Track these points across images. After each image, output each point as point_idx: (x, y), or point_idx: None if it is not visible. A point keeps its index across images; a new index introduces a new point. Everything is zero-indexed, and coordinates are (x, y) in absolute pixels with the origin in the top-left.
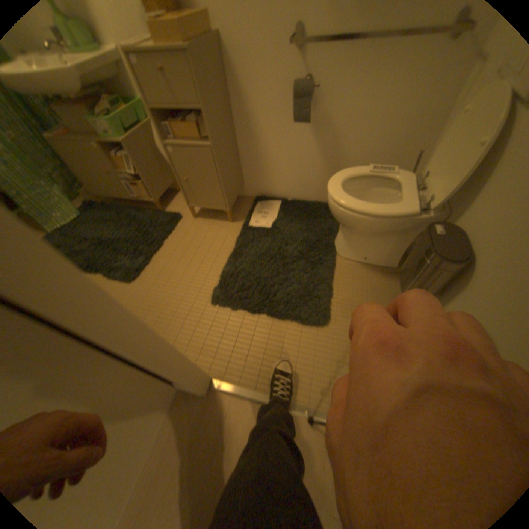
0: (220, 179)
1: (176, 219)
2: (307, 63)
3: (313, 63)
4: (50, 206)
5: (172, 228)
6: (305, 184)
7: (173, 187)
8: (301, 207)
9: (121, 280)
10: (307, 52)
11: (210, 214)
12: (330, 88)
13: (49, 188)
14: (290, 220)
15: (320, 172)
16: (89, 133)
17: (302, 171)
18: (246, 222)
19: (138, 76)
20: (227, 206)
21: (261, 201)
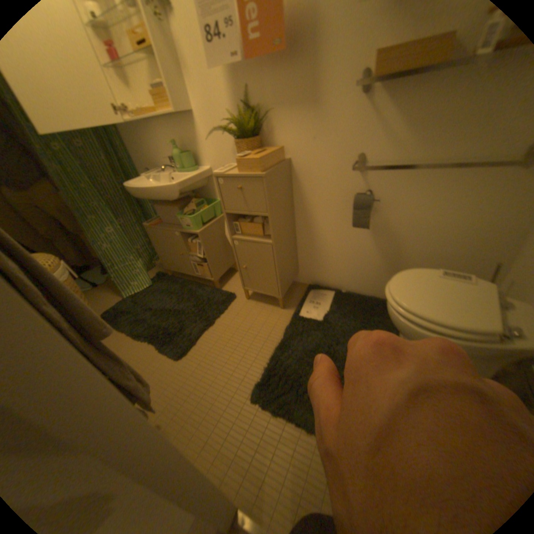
0: (276, 270)
1: (230, 297)
2: (368, 181)
3: (373, 181)
4: (132, 275)
5: (226, 307)
6: (361, 278)
7: (233, 266)
8: (356, 301)
9: (171, 354)
10: (369, 173)
11: (263, 296)
12: (390, 201)
13: (135, 258)
14: (343, 314)
15: (378, 269)
16: (176, 223)
17: (358, 266)
18: (297, 310)
19: (223, 190)
20: (280, 293)
21: (314, 289)
